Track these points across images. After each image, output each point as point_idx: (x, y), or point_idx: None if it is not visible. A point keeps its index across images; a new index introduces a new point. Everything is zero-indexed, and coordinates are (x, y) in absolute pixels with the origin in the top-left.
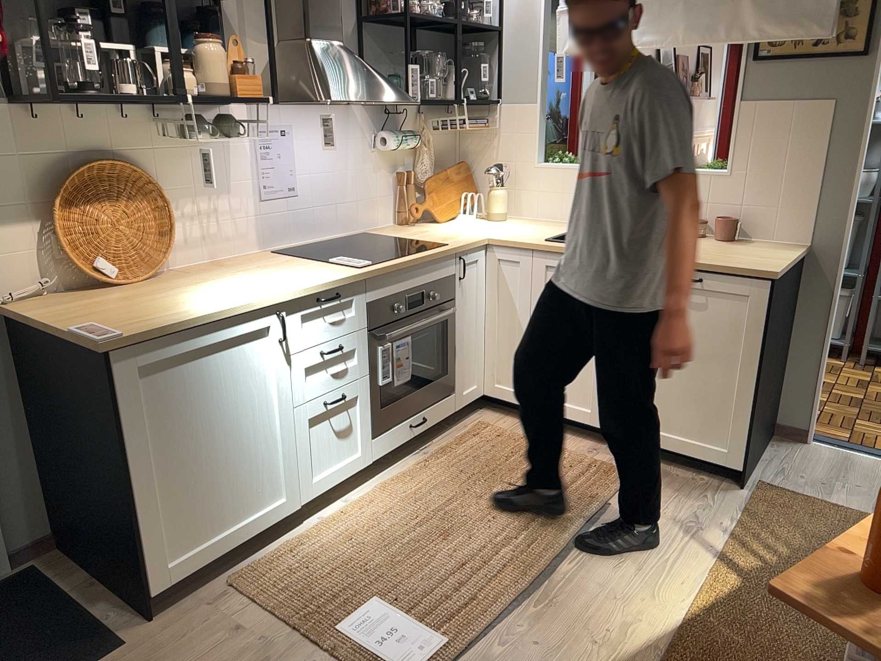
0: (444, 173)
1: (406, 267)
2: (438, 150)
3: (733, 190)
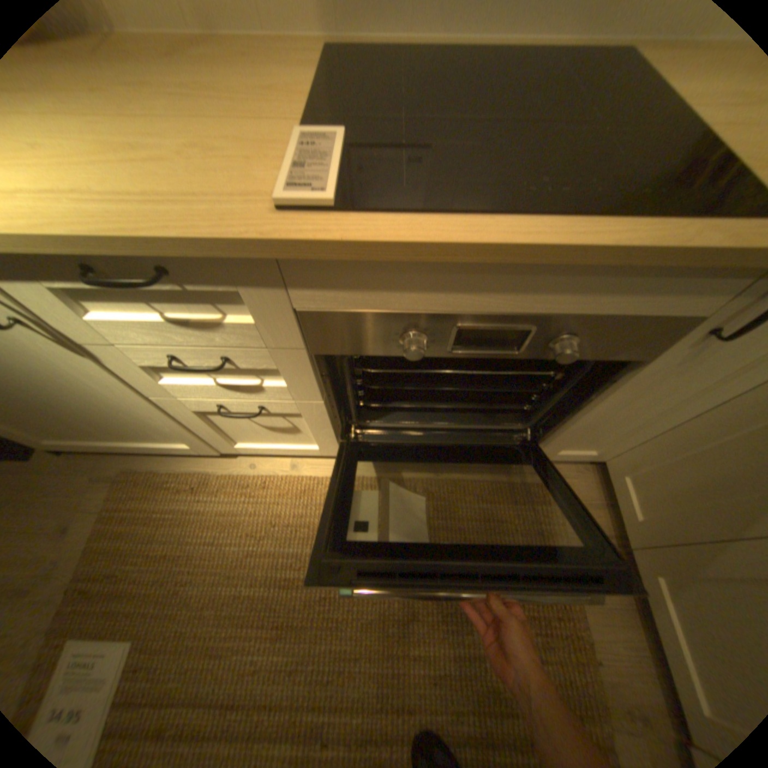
0: None
1: (472, 259)
2: None
3: None
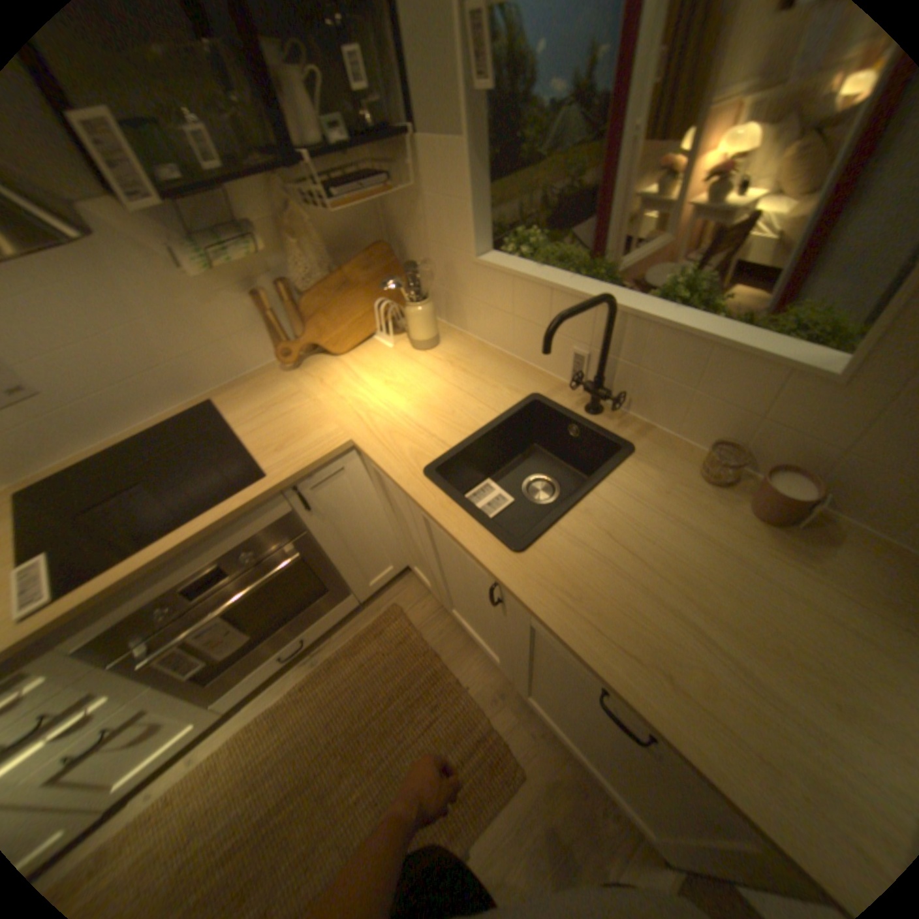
0: (340, 272)
1: (142, 571)
2: (339, 224)
3: (835, 417)
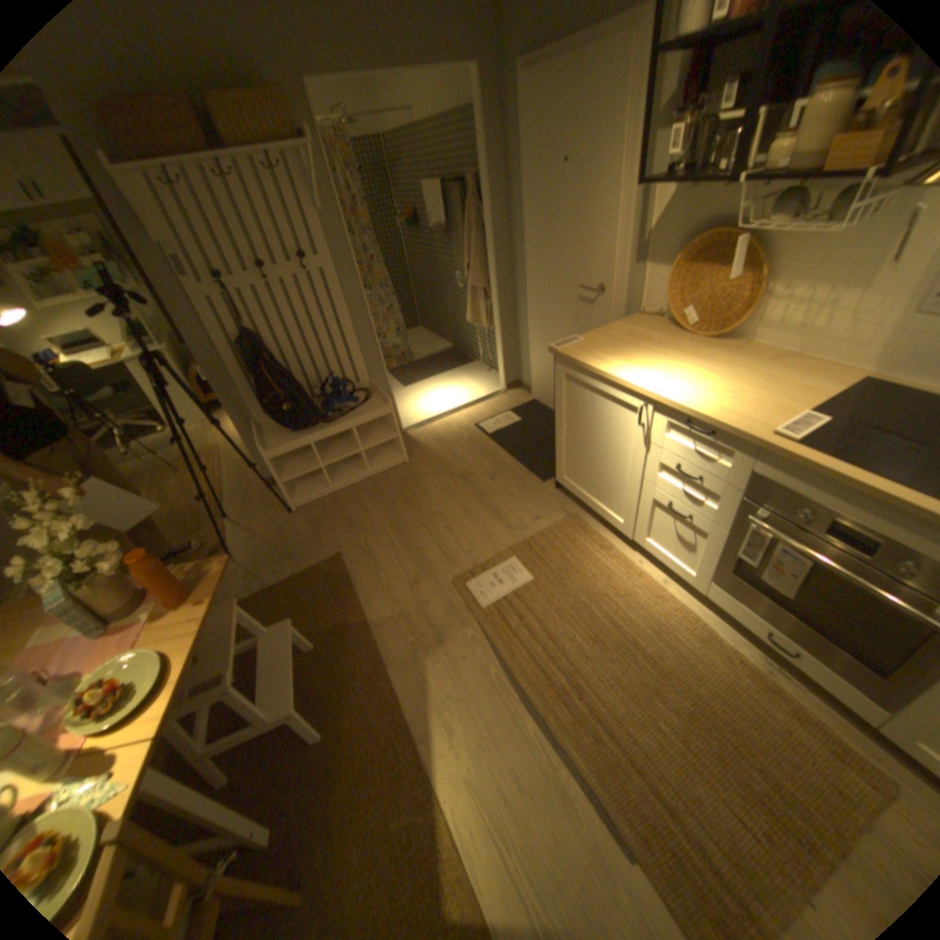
0: None
1: (849, 485)
2: None
3: None
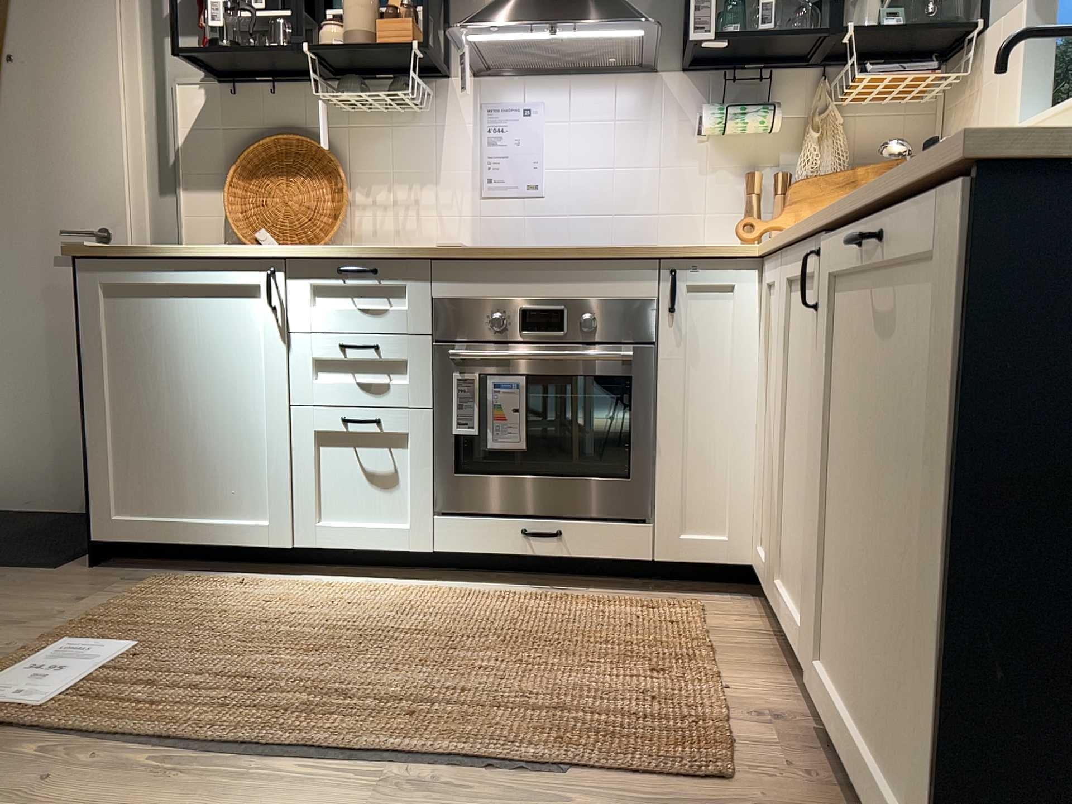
0: (848, 175)
1: (520, 260)
2: (873, 145)
3: None
